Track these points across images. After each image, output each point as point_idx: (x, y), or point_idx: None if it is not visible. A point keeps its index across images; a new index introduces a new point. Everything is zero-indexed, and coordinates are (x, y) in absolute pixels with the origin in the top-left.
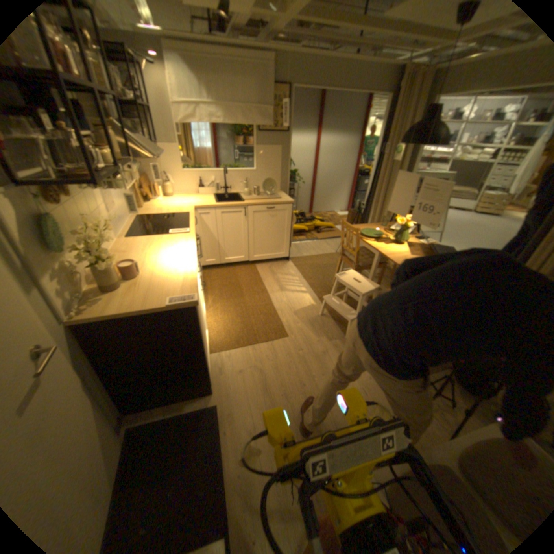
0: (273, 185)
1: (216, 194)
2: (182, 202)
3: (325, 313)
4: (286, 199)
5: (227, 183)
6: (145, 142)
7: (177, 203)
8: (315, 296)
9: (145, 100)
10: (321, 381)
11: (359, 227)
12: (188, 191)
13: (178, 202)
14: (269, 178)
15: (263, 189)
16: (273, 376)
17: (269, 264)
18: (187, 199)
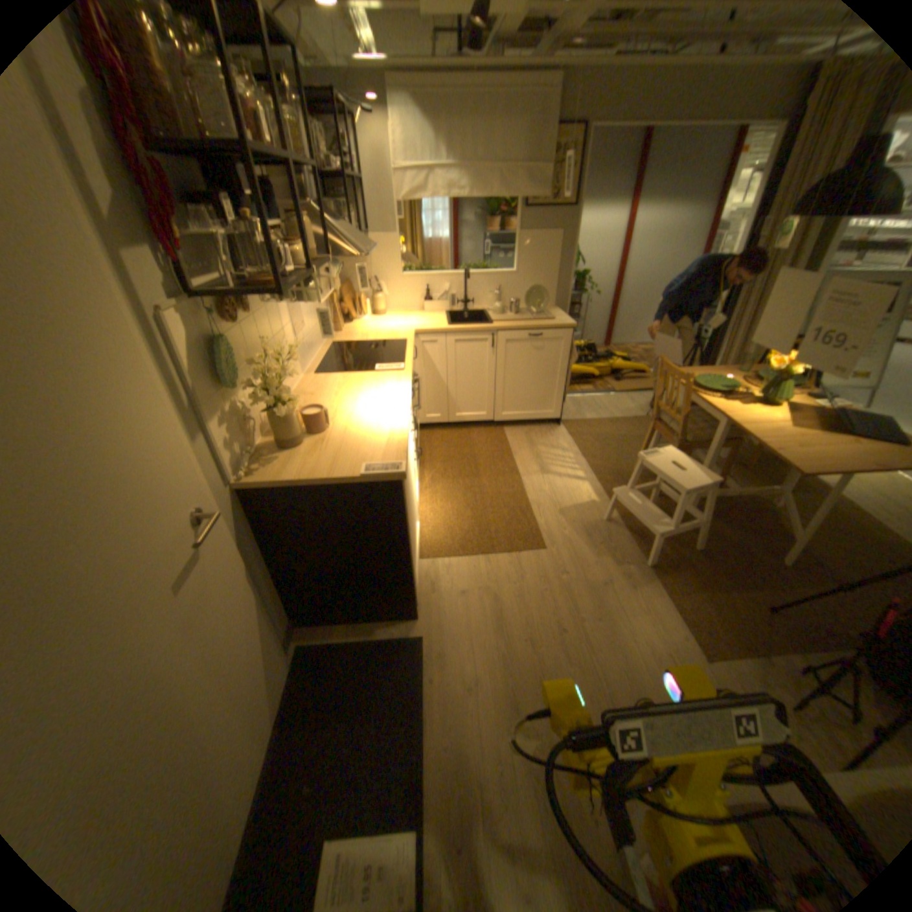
0: (543, 298)
1: (449, 312)
2: (397, 325)
3: (615, 518)
4: (562, 320)
5: (467, 294)
6: (350, 233)
7: (389, 326)
8: (600, 488)
9: (355, 170)
10: (595, 629)
11: (692, 373)
12: (407, 308)
13: (391, 325)
14: (537, 286)
15: (526, 303)
16: (514, 608)
17: (525, 429)
18: (405, 320)
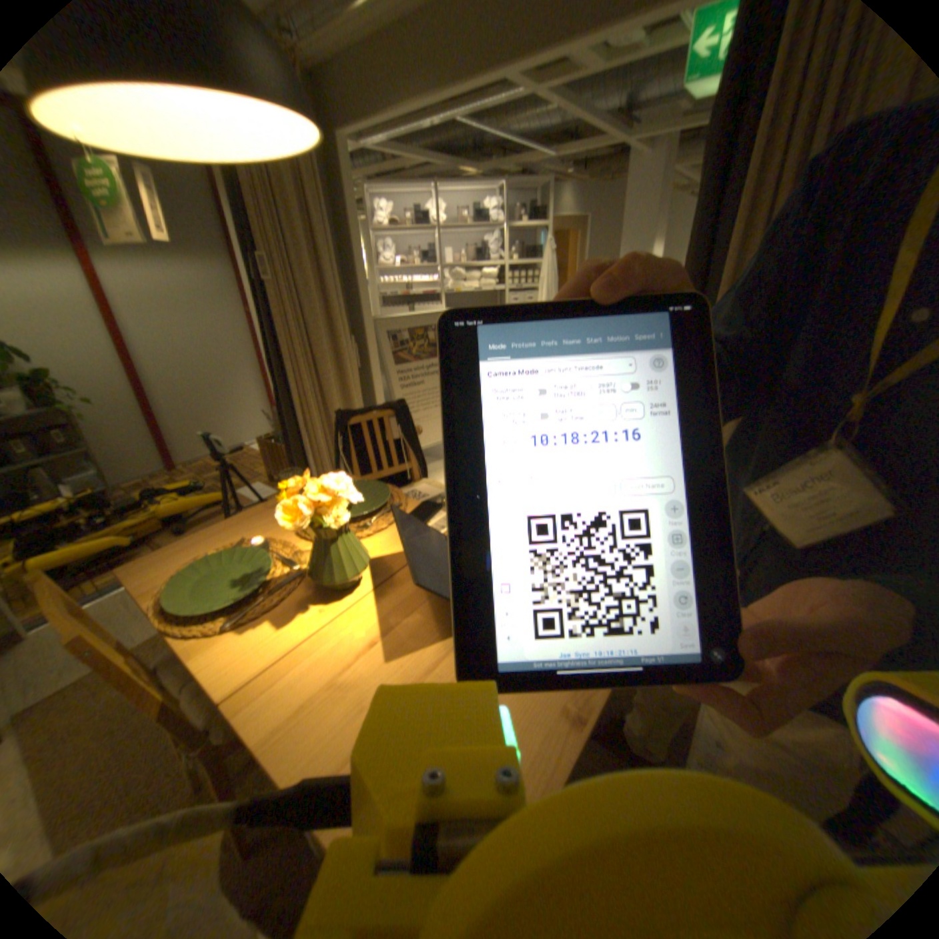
0: None
1: None
2: None
3: None
4: None
5: None
6: None
7: None
8: None
9: None
10: None
11: (184, 555)
12: None
13: None
14: None
15: None
16: None
17: None
18: None
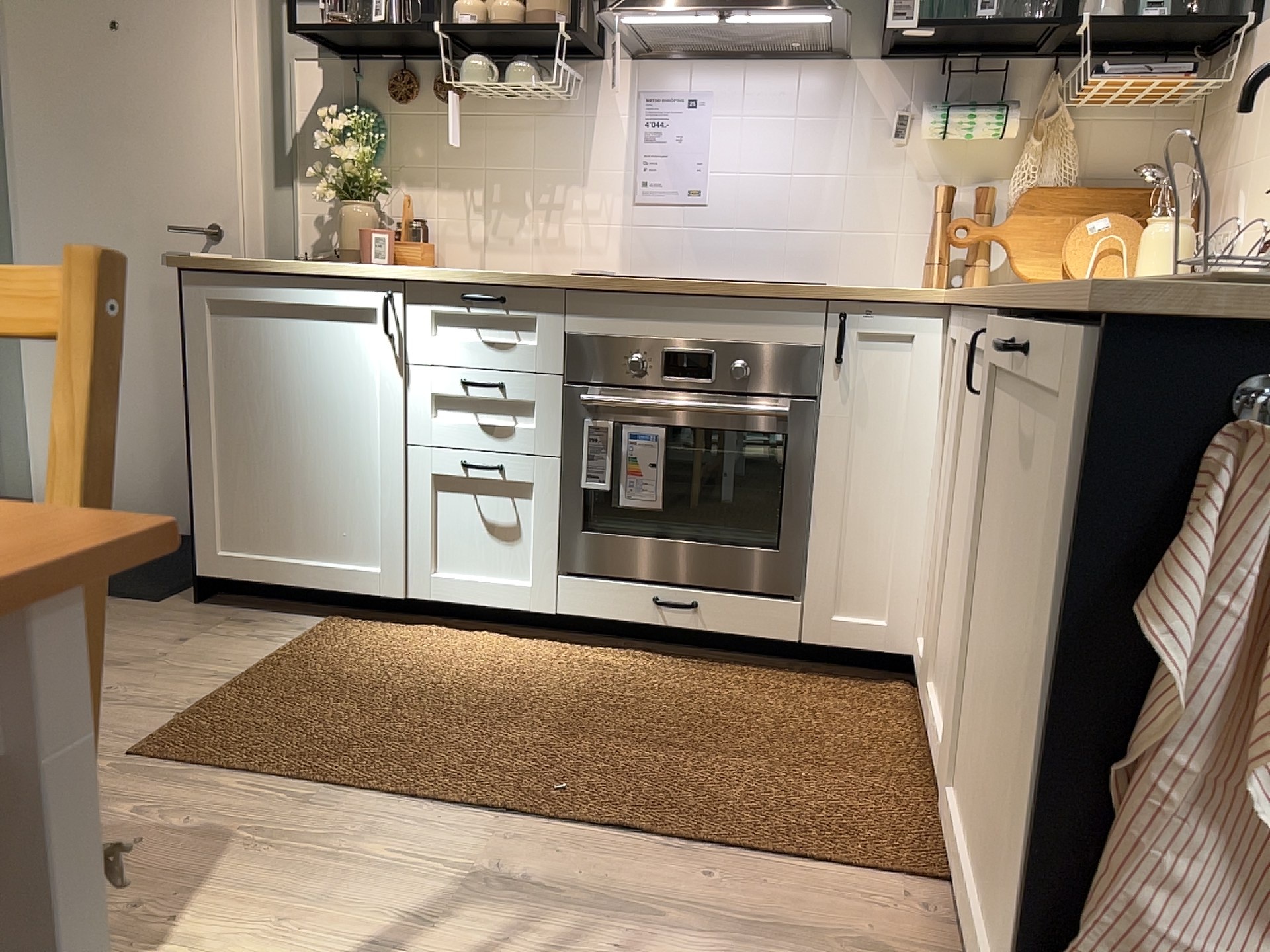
0: None
1: None
2: None
3: None
4: None
5: None
6: None
7: None
8: None
9: None
10: None
11: None
12: None
13: None
14: None
15: None
16: None
17: None
18: None
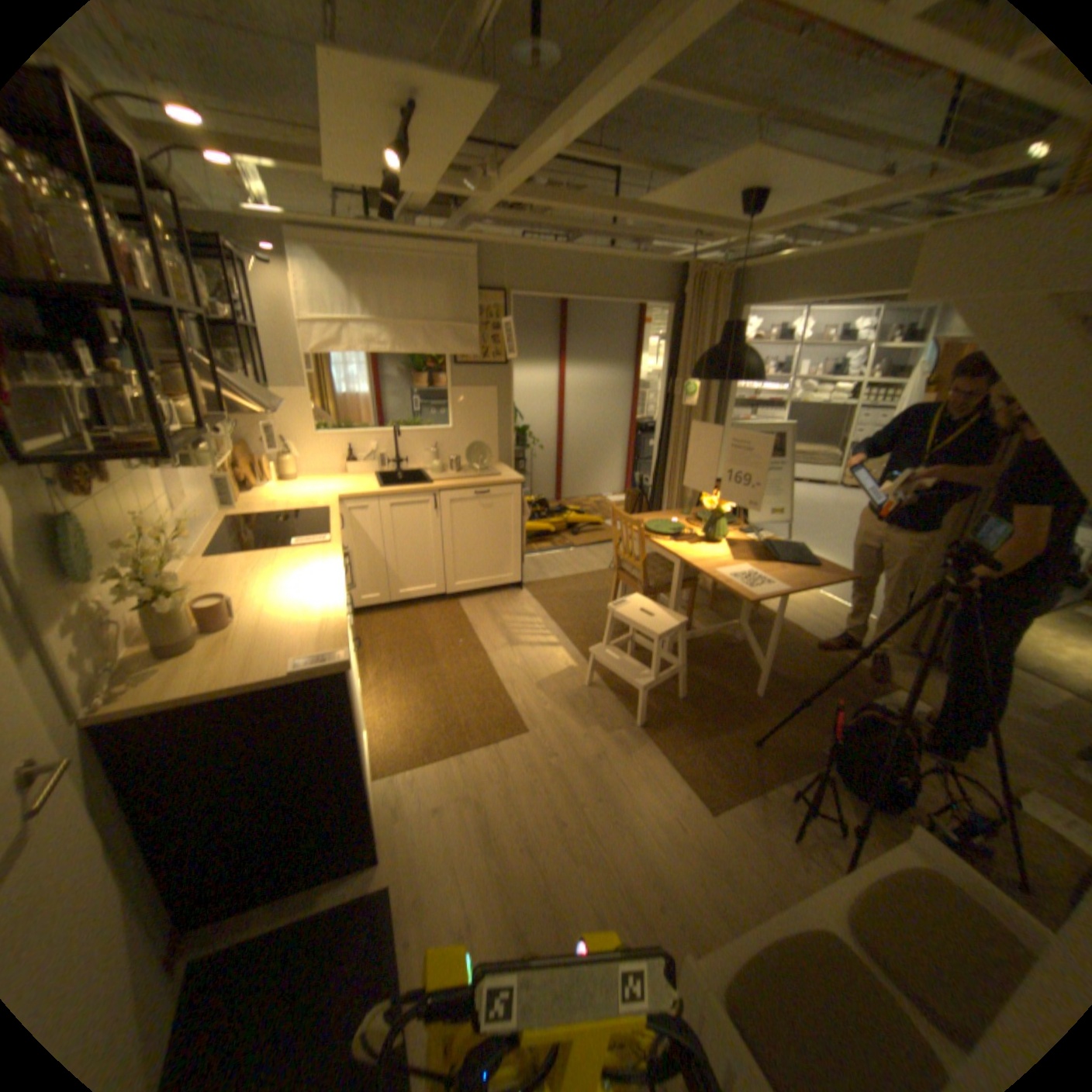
0: (485, 454)
1: (378, 474)
2: (314, 491)
3: (596, 682)
4: (508, 477)
5: (399, 454)
6: (249, 388)
7: (303, 493)
8: (575, 652)
9: (248, 319)
10: (597, 813)
11: (641, 520)
12: (324, 471)
13: (306, 491)
14: (476, 443)
15: (467, 461)
16: (501, 814)
17: (485, 599)
18: (324, 485)
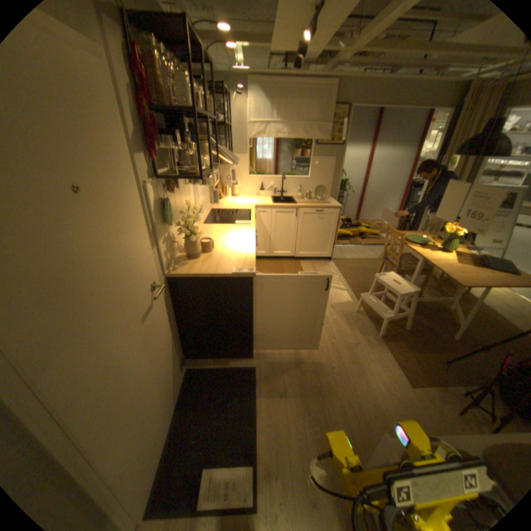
0: (324, 192)
1: (273, 197)
2: (245, 202)
3: (361, 311)
4: (334, 204)
5: (283, 188)
6: (228, 153)
7: (241, 202)
8: (353, 295)
9: (228, 121)
10: (350, 368)
11: (404, 234)
12: (250, 193)
13: (242, 201)
14: (320, 185)
15: (314, 194)
16: (305, 355)
17: (312, 262)
18: (249, 200)
